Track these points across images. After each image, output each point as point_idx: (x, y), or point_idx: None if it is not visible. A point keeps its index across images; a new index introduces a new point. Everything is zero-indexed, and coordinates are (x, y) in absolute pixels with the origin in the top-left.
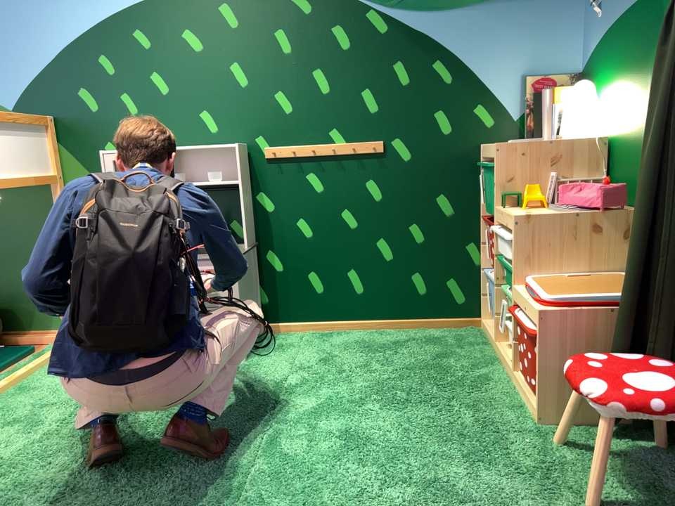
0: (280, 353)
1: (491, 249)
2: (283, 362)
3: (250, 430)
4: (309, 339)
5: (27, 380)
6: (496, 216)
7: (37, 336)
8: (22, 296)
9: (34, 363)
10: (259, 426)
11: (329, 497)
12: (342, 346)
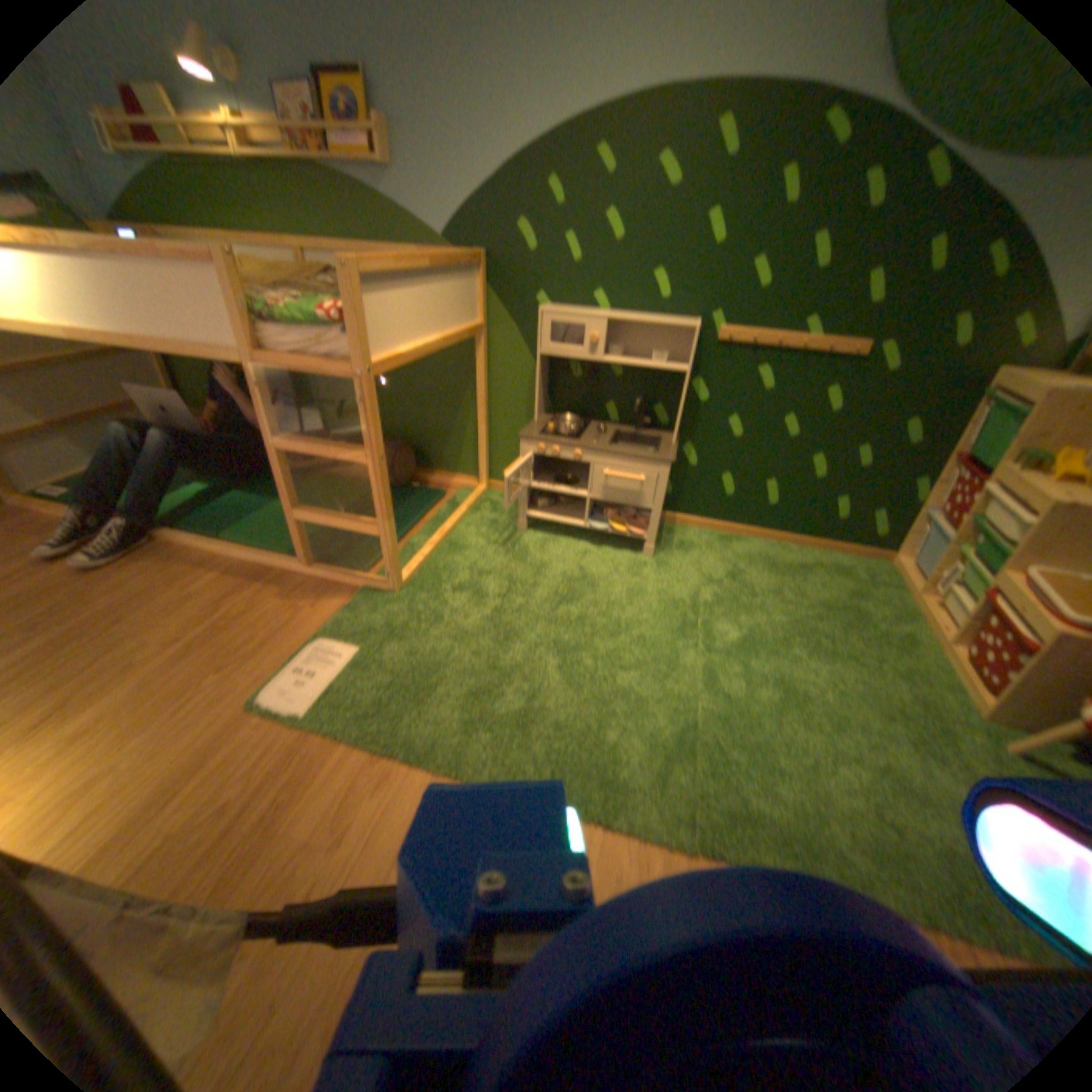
0: (682, 551)
1: (959, 500)
2: (687, 565)
3: (680, 649)
4: (706, 537)
5: (451, 534)
6: (995, 472)
7: (443, 479)
8: (431, 438)
9: (454, 516)
10: (688, 646)
11: (780, 754)
12: (743, 556)
